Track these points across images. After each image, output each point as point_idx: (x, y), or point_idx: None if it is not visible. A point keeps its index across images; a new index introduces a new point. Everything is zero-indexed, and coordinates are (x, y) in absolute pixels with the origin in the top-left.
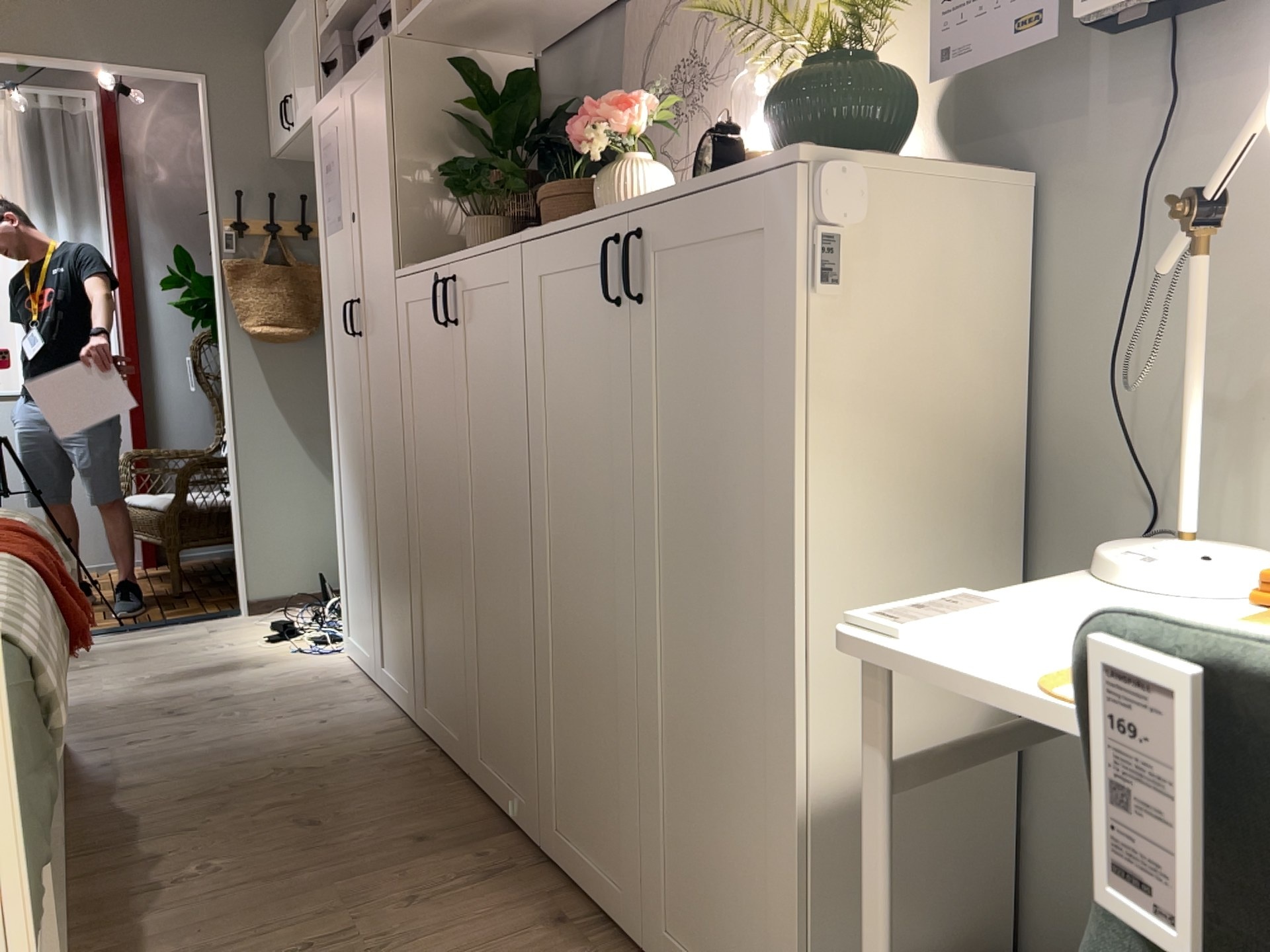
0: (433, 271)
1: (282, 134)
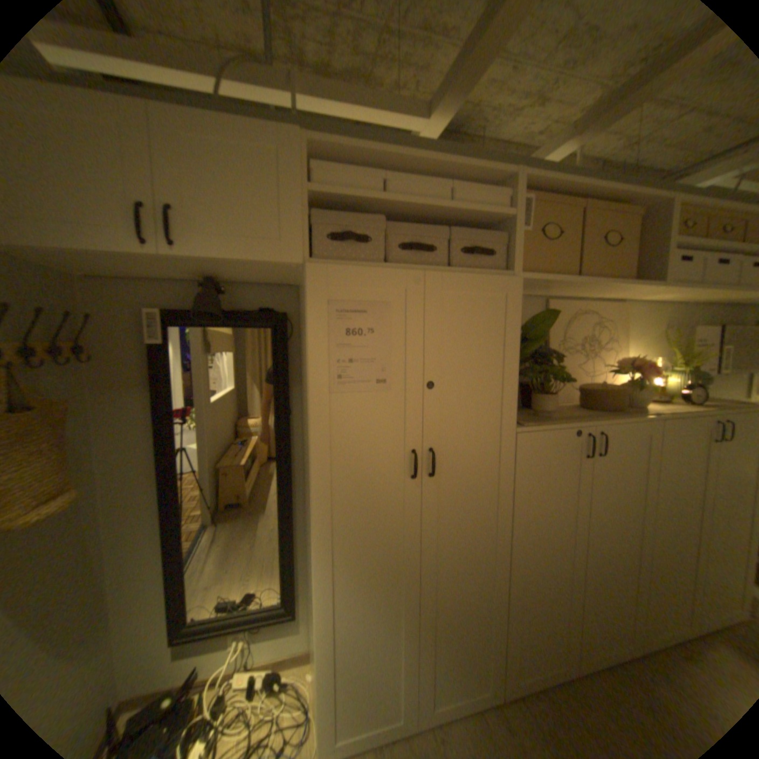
0: (578, 430)
1: (89, 236)
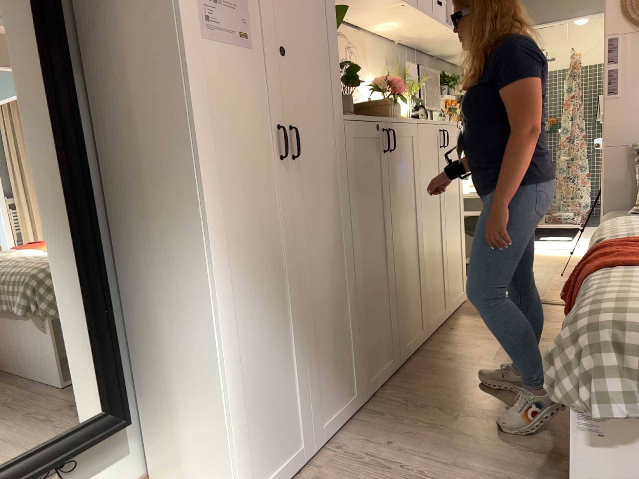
0: (377, 122)
1: None
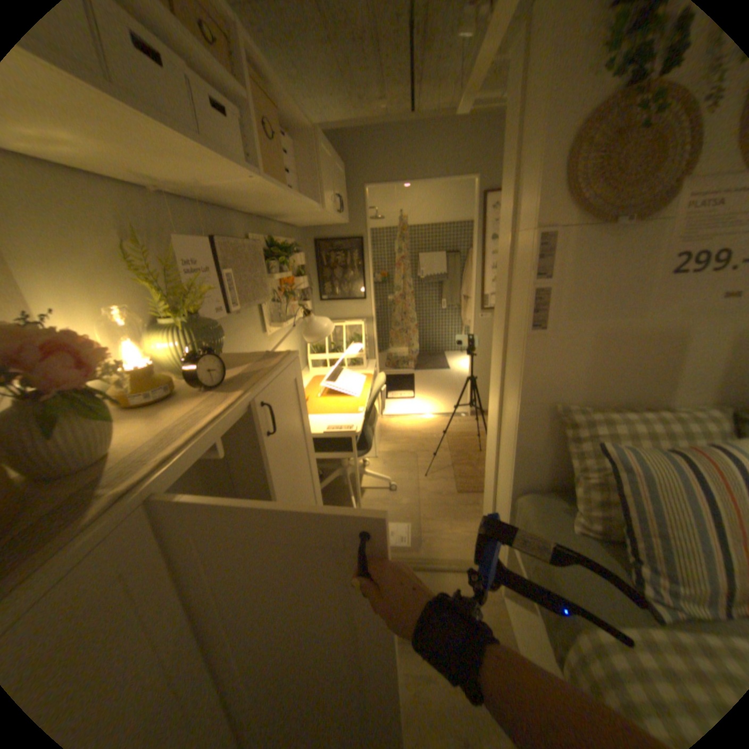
0: None
1: None
